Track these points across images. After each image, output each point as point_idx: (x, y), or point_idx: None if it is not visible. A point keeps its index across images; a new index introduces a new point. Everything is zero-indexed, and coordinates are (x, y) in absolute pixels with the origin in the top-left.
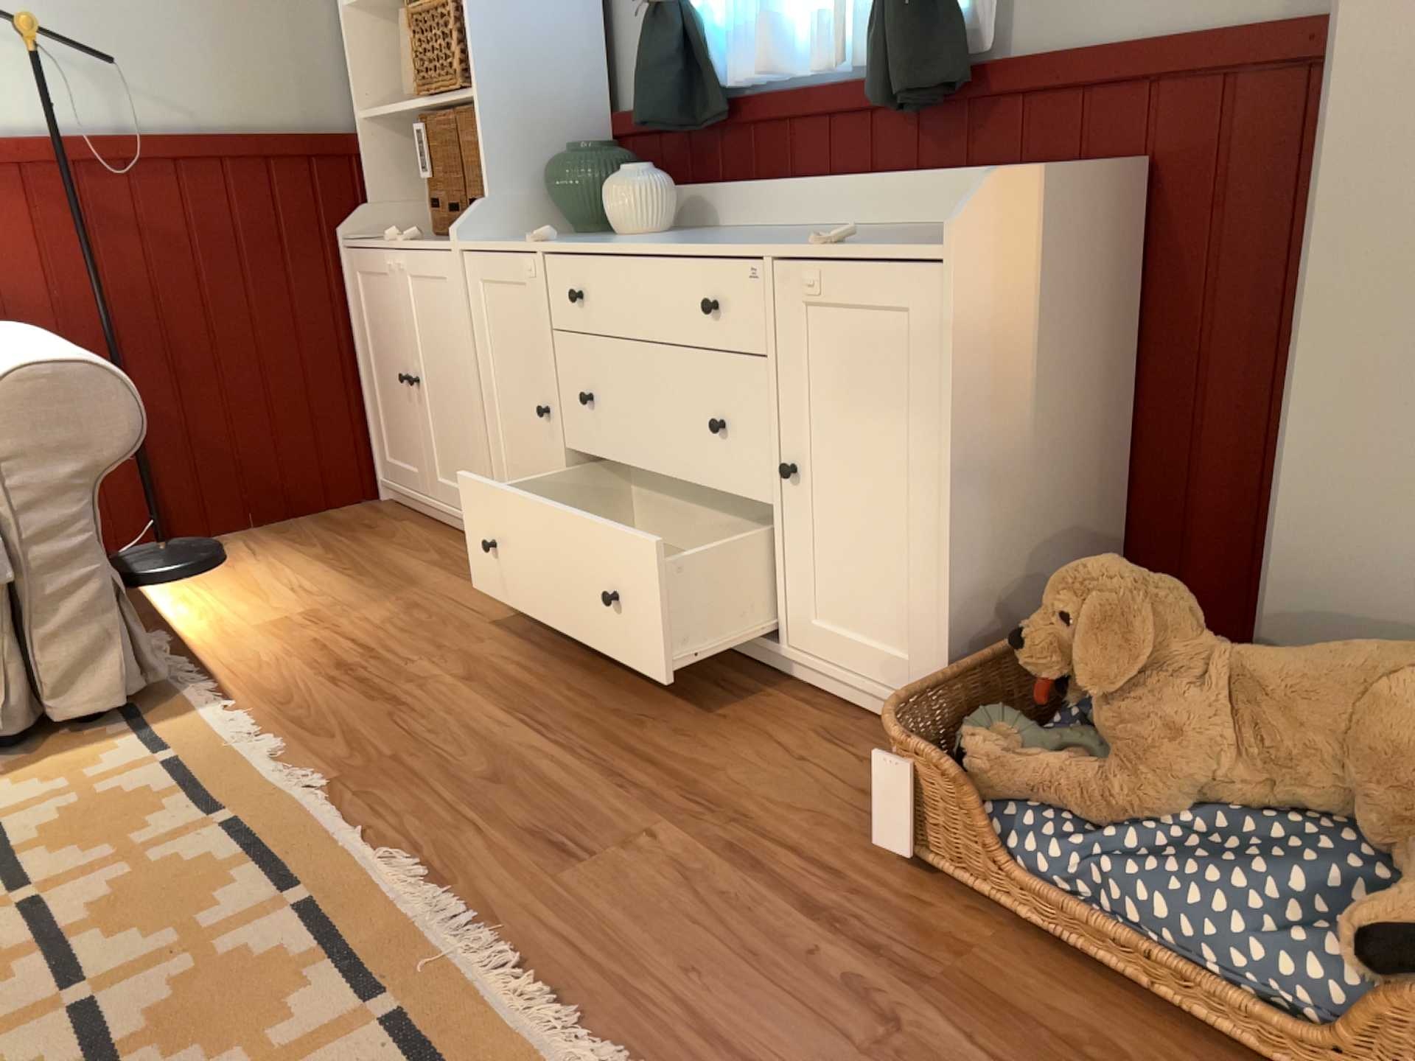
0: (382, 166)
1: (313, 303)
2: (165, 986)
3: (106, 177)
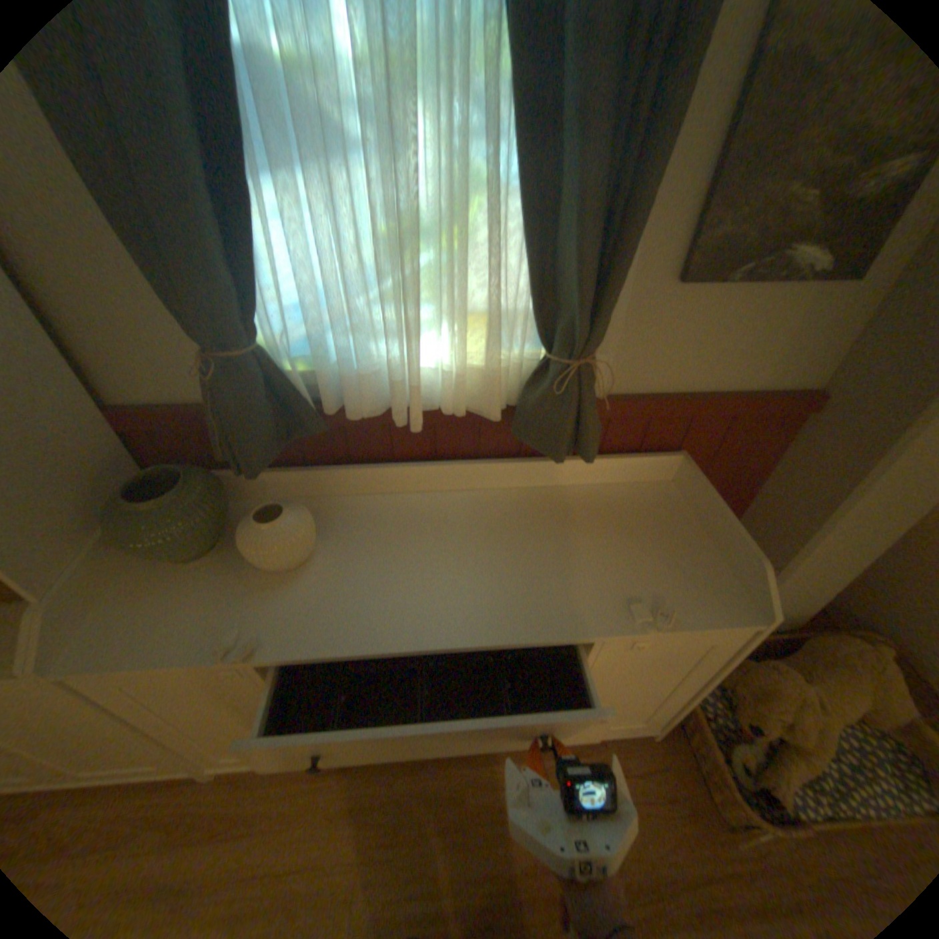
0: None
1: None
2: None
3: None
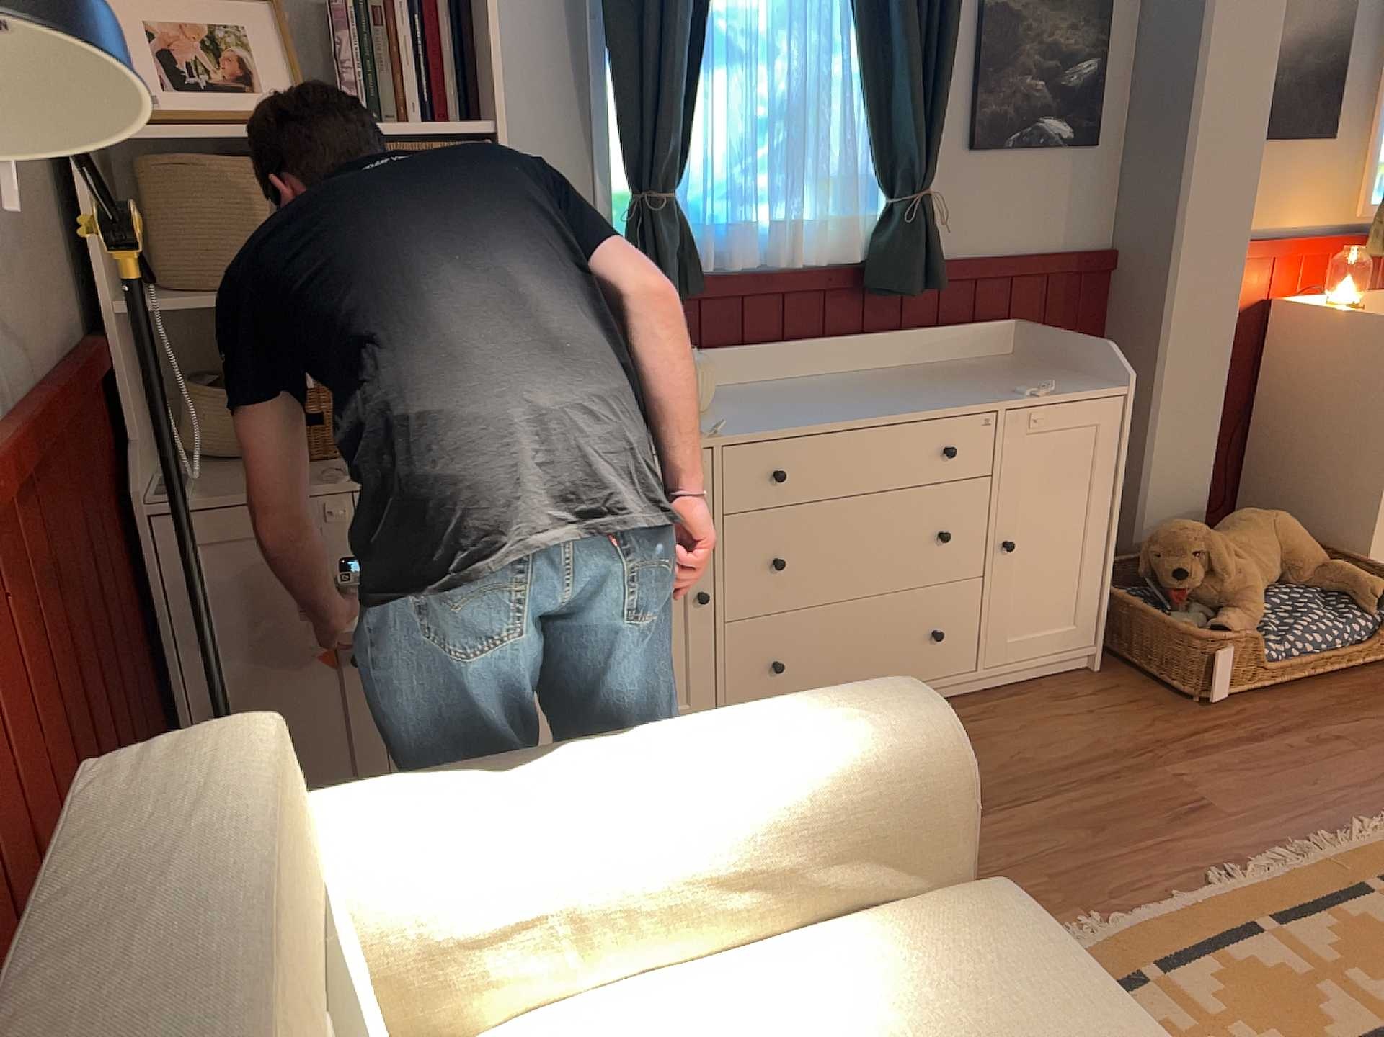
0: (130, 374)
1: (128, 614)
2: (1383, 986)
3: (13, 488)
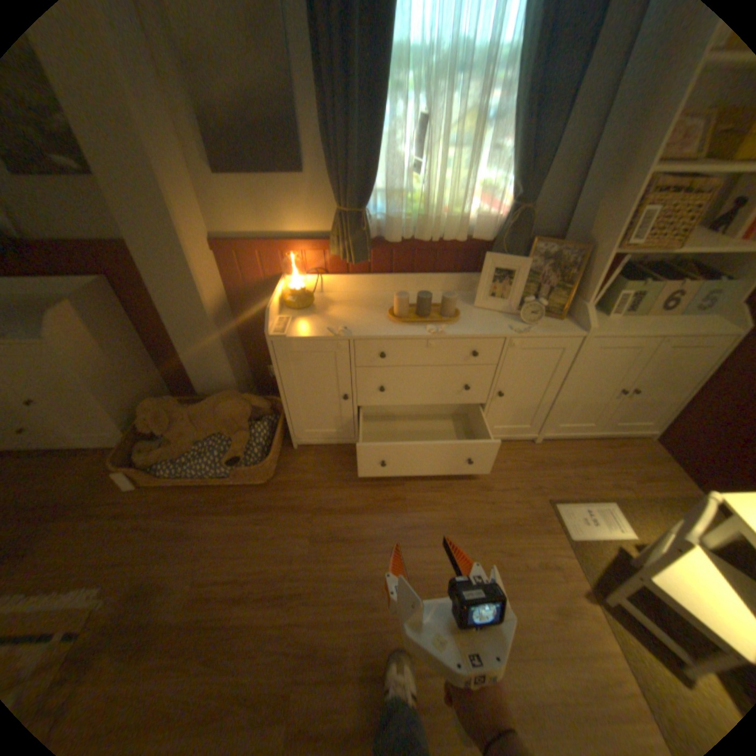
0: None
1: None
2: None
3: None
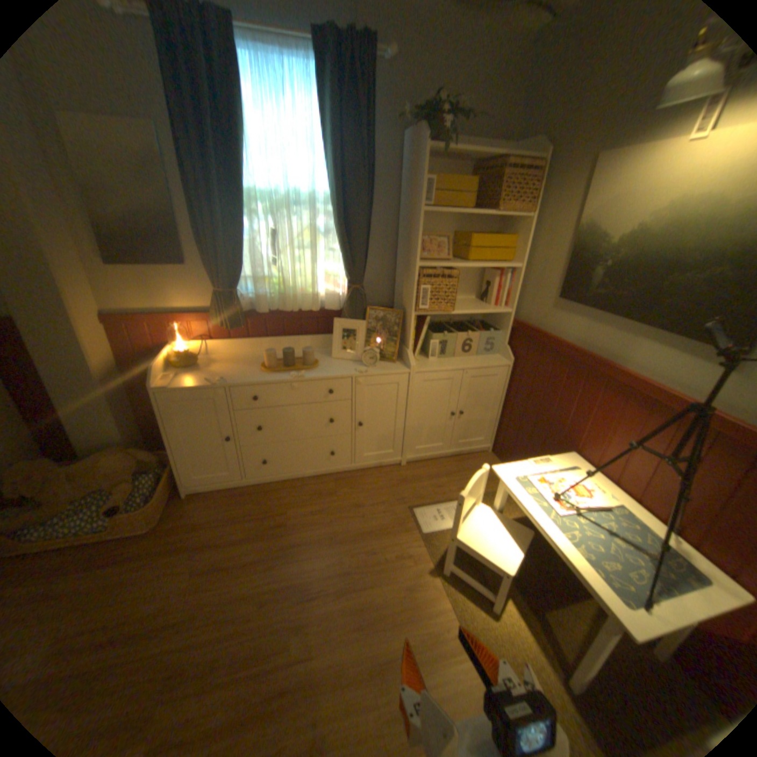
0: None
1: None
2: None
3: None
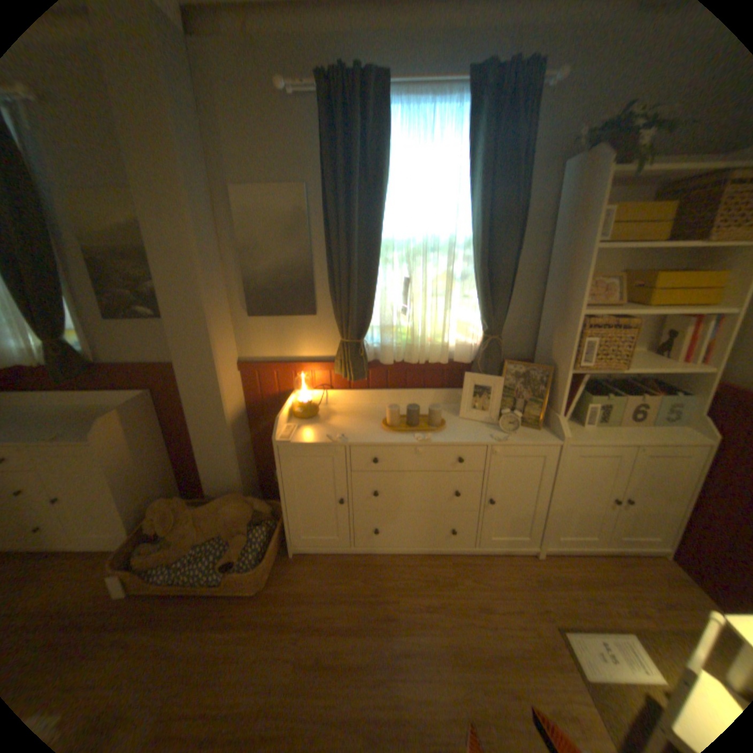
0: None
1: None
2: None
3: None
